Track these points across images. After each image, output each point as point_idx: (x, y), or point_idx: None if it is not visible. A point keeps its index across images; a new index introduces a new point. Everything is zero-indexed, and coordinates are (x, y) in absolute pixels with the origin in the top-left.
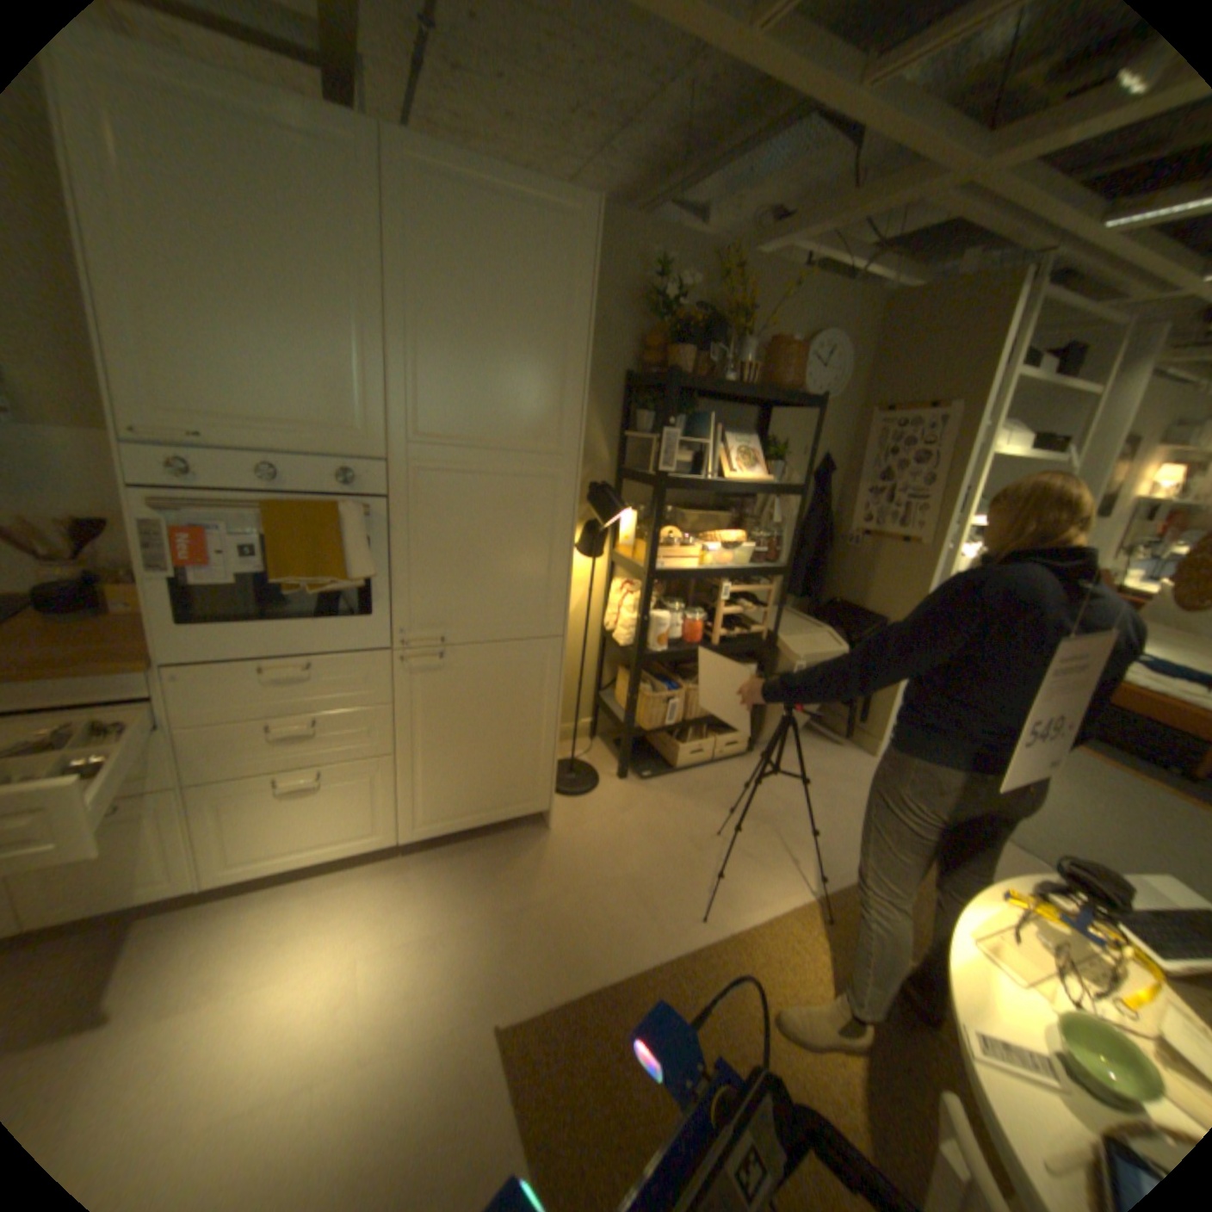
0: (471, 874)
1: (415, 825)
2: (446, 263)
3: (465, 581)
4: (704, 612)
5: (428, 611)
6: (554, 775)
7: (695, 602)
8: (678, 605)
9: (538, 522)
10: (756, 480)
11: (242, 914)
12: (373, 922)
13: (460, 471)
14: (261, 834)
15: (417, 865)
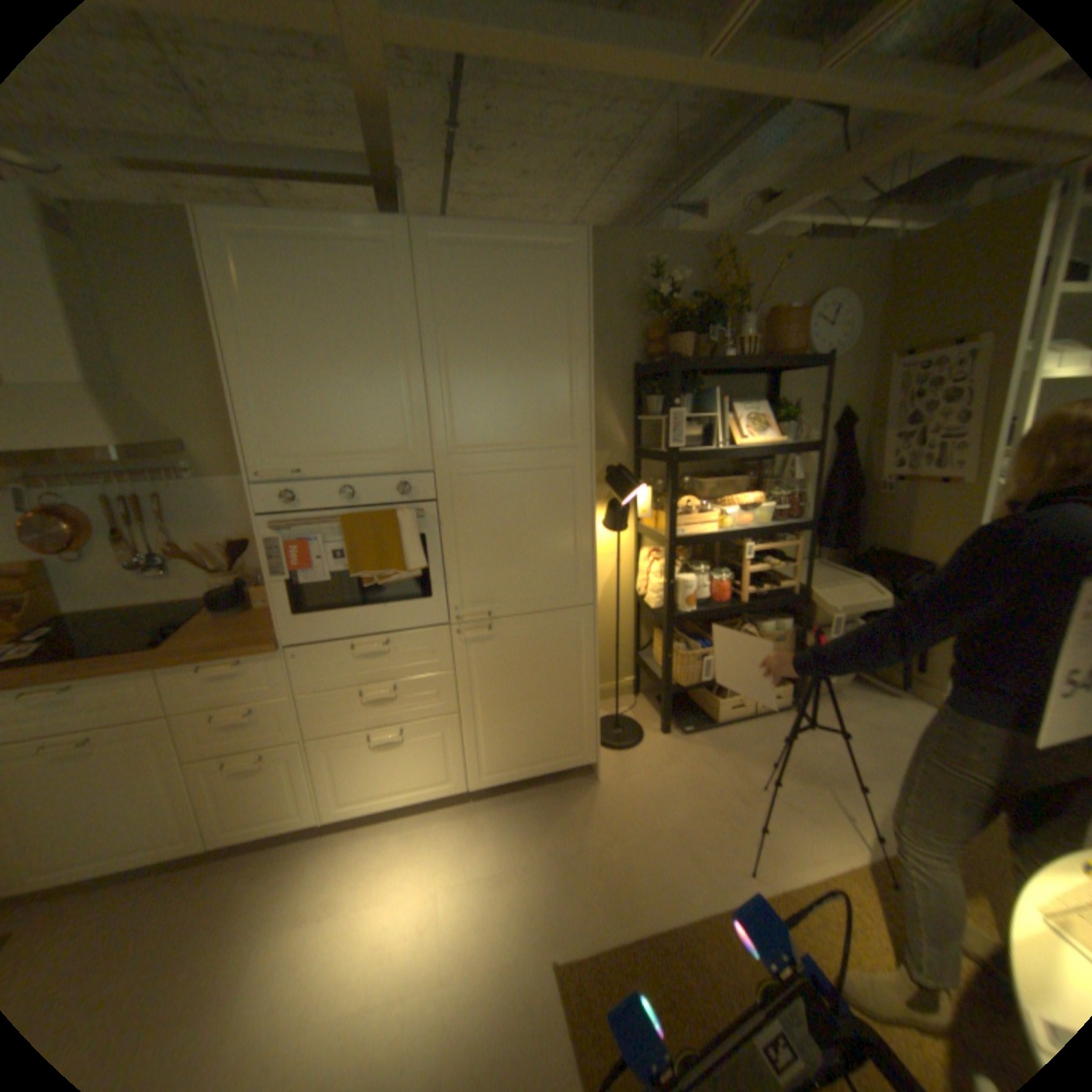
0: (530, 819)
1: (481, 774)
2: (466, 310)
3: (504, 562)
4: (731, 572)
5: (476, 590)
6: (598, 730)
7: (722, 562)
8: (704, 566)
9: (561, 506)
10: (768, 442)
11: (352, 845)
12: (450, 858)
13: (492, 472)
14: (362, 779)
15: (485, 810)
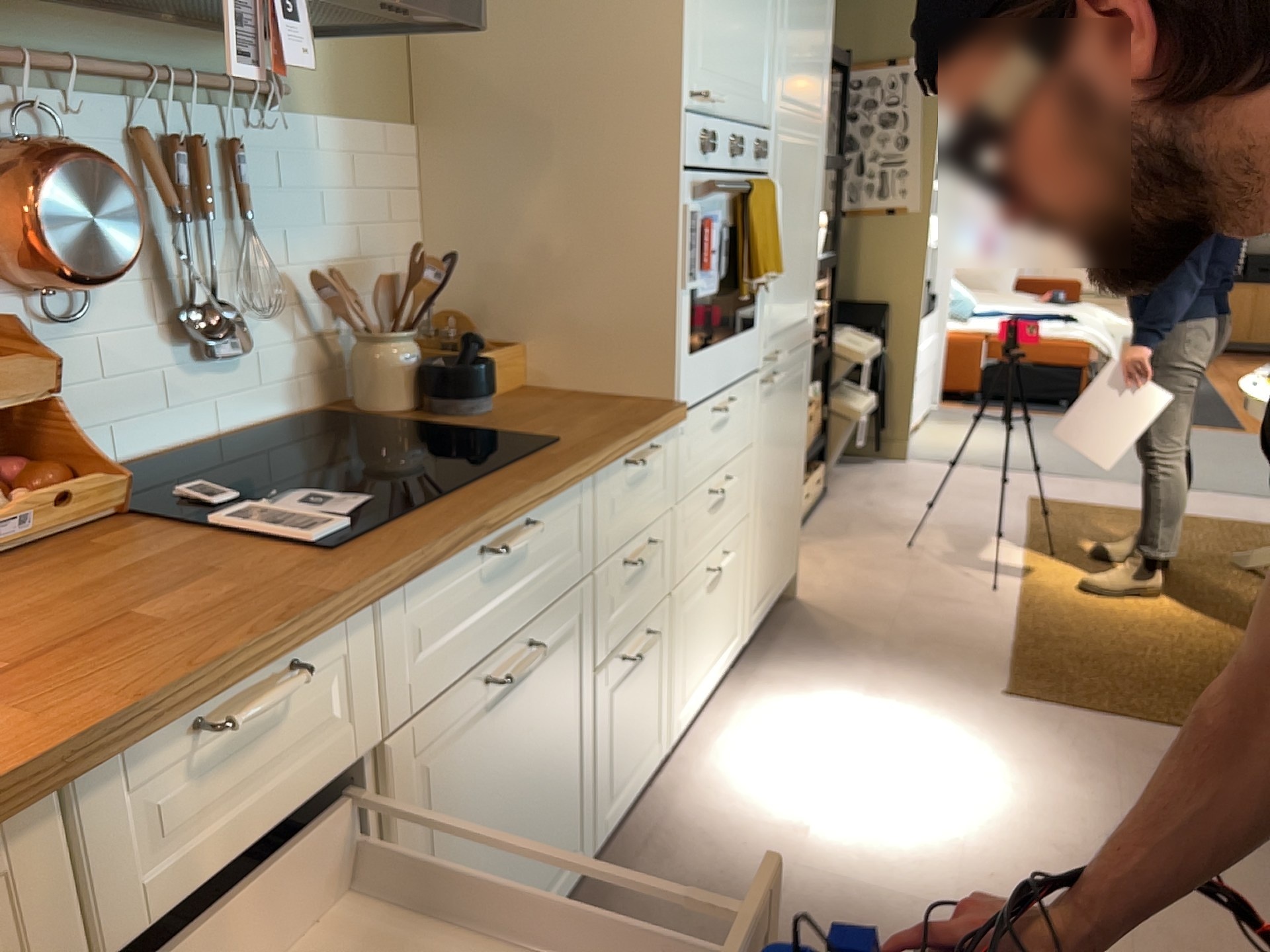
0: (806, 646)
1: (752, 609)
2: None
3: (787, 277)
4: None
5: (774, 317)
6: (800, 522)
7: None
8: None
9: (811, 202)
10: None
11: (698, 762)
12: (807, 704)
13: (791, 144)
14: (698, 646)
15: (755, 664)
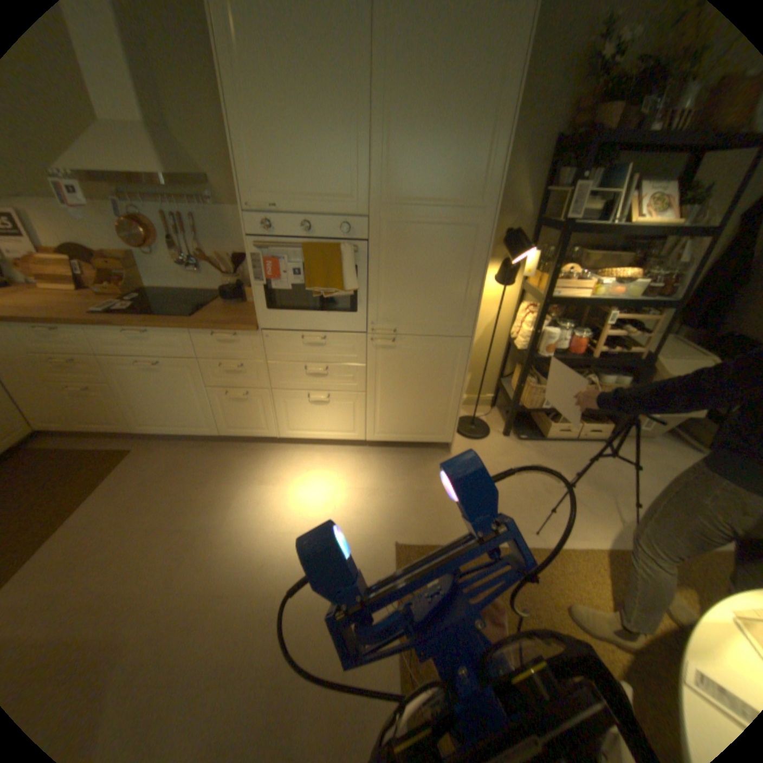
0: (401, 465)
1: (375, 432)
2: (412, 66)
3: (411, 295)
4: (592, 332)
5: (388, 313)
6: (456, 423)
7: (586, 323)
8: (570, 324)
9: (462, 257)
10: (665, 223)
11: (295, 452)
12: (349, 473)
13: (412, 222)
14: (303, 418)
15: (375, 453)
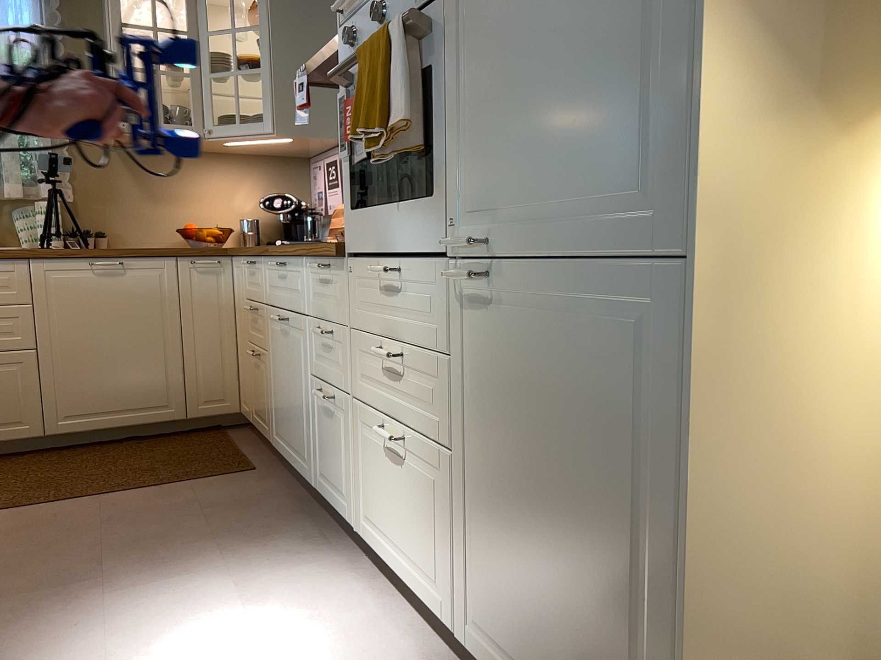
0: None
1: (476, 628)
2: None
3: (524, 112)
4: None
5: (484, 184)
6: None
7: None
8: None
9: None
10: None
11: (361, 589)
12: None
13: None
14: (381, 499)
15: None
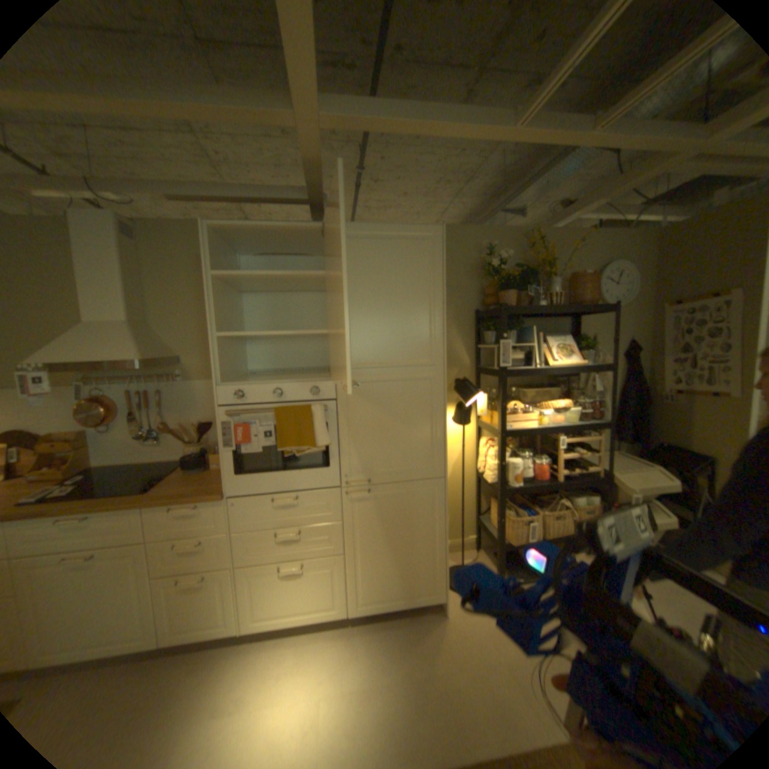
0: (394, 646)
1: (358, 604)
2: (362, 276)
3: (381, 444)
4: (550, 458)
5: (360, 463)
6: (447, 576)
7: (542, 450)
8: (529, 453)
9: (422, 406)
10: (574, 364)
11: (260, 653)
12: (331, 672)
13: (374, 381)
14: (271, 601)
15: (360, 634)
